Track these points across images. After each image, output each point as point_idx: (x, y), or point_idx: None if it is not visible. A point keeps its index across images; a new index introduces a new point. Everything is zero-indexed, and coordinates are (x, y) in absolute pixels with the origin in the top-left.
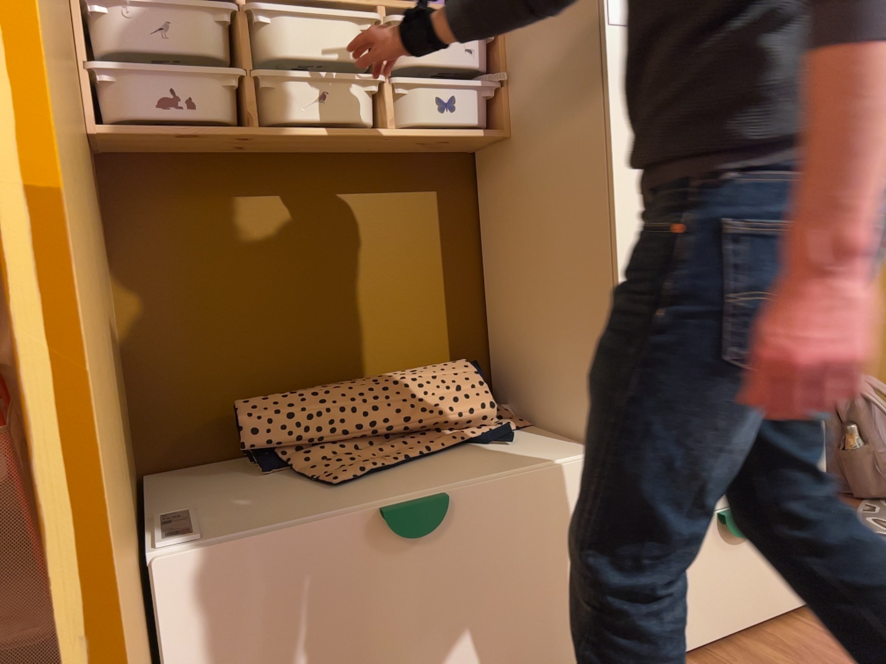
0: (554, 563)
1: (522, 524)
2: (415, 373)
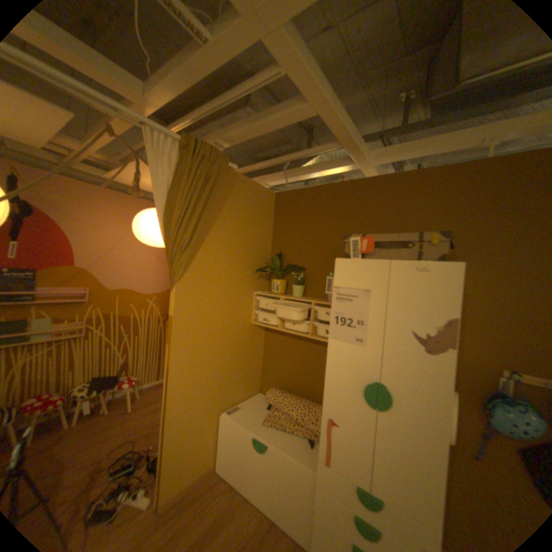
0: (293, 494)
1: (285, 473)
2: (313, 406)
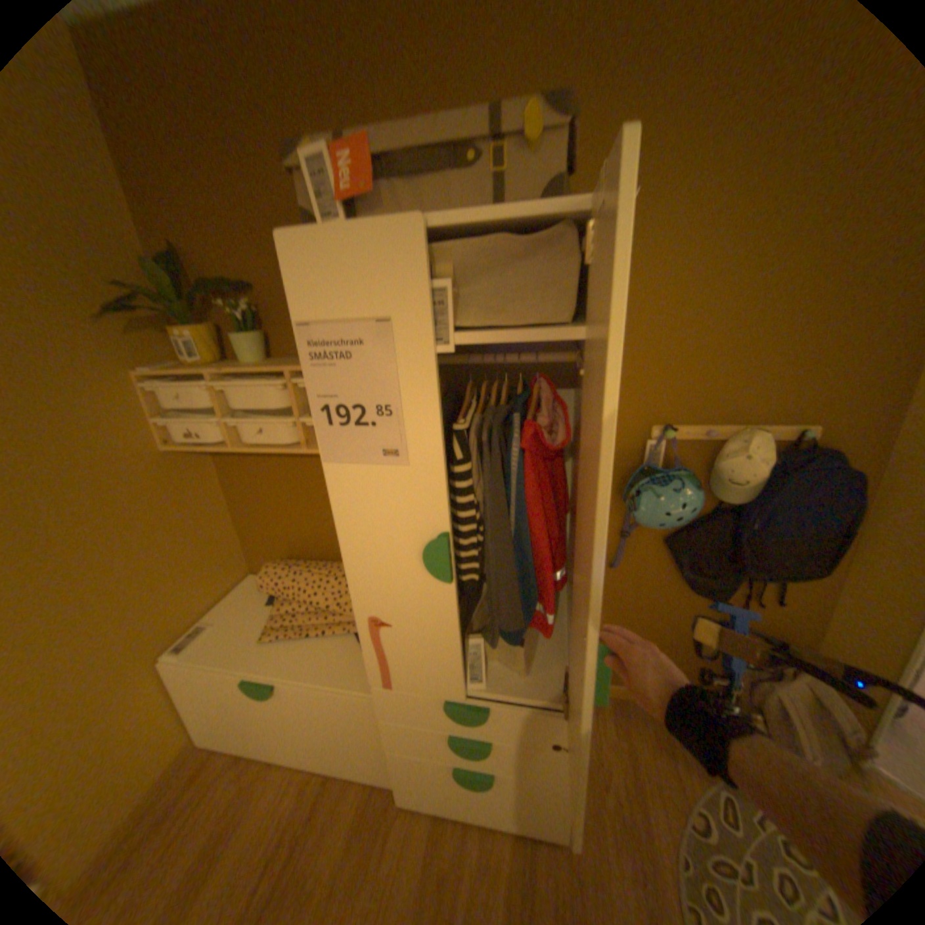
0: (345, 734)
1: (322, 712)
2: None
